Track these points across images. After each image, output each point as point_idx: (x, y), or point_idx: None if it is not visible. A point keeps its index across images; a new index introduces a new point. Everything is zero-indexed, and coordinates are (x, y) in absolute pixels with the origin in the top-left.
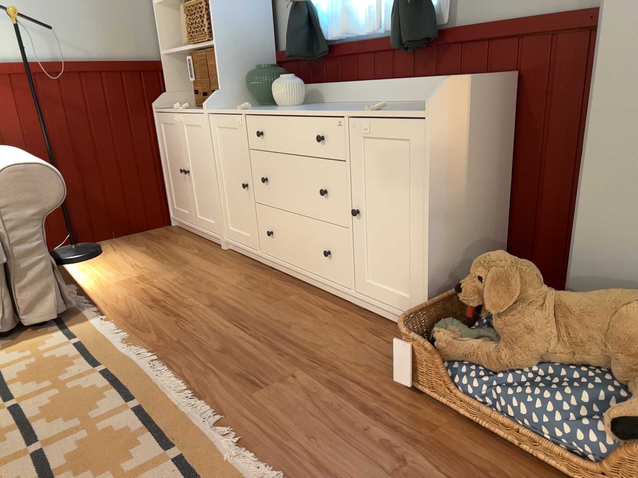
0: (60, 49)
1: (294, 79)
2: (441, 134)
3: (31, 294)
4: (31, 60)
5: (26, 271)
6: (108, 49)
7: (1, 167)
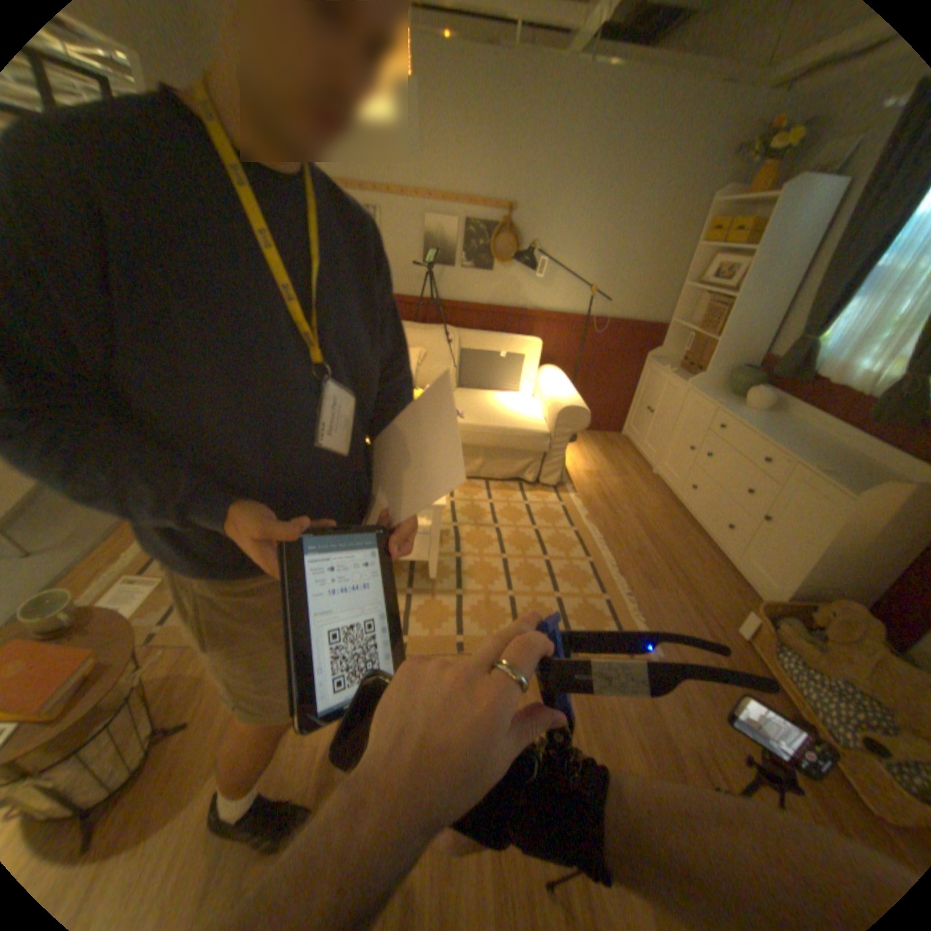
0: (606, 308)
1: (770, 394)
2: (864, 516)
3: (548, 471)
4: (587, 313)
5: (551, 459)
6: (636, 311)
7: (563, 404)
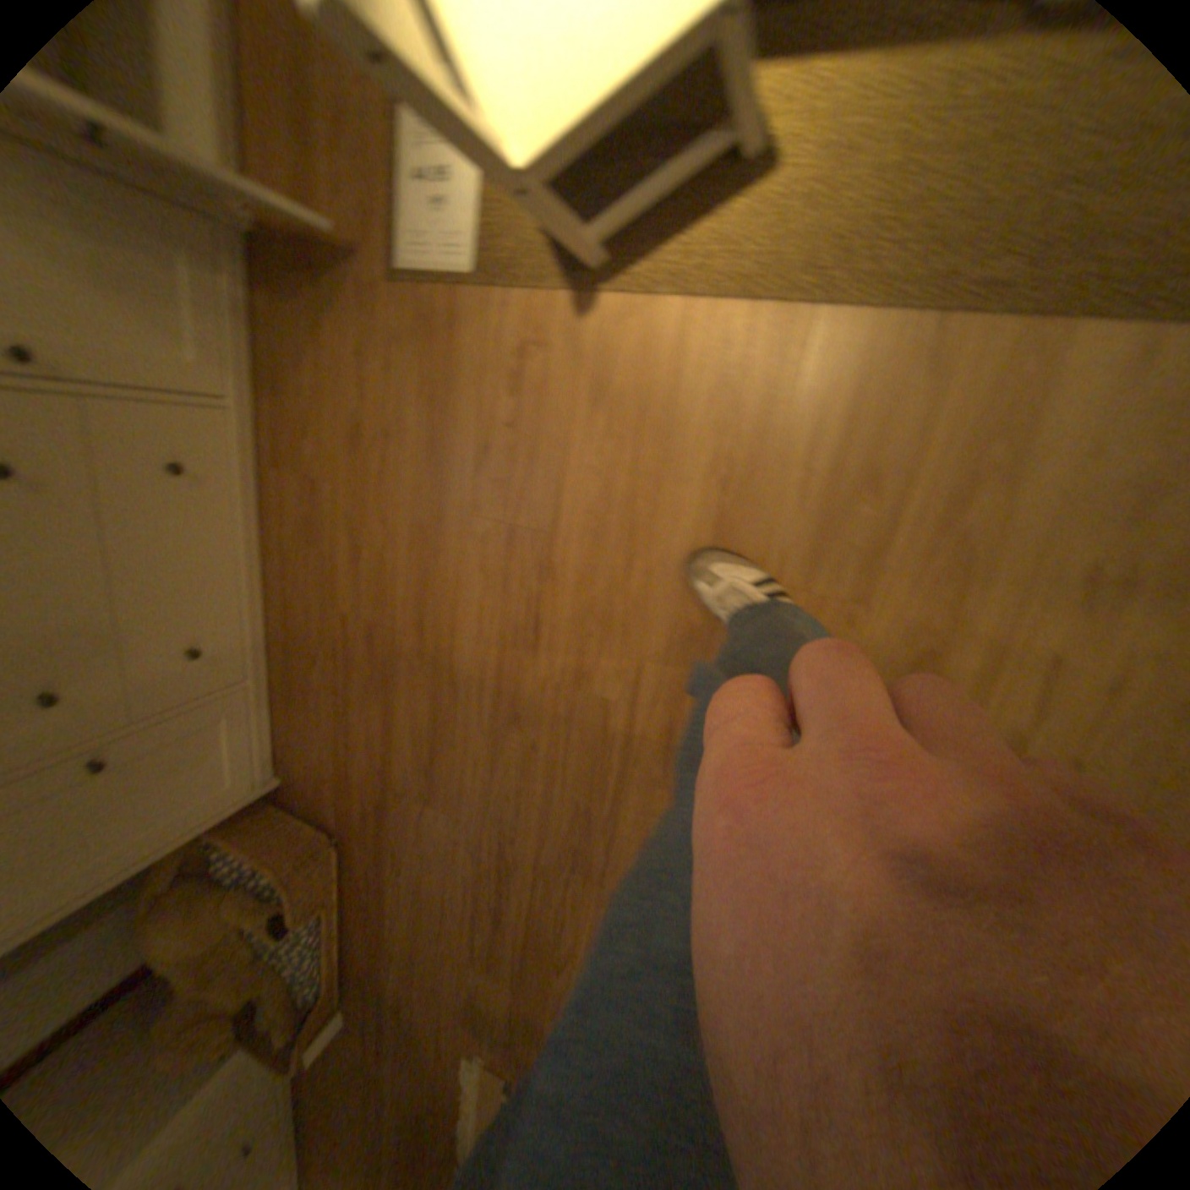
0: None
1: None
2: None
3: None
4: None
5: None
6: None
7: None
